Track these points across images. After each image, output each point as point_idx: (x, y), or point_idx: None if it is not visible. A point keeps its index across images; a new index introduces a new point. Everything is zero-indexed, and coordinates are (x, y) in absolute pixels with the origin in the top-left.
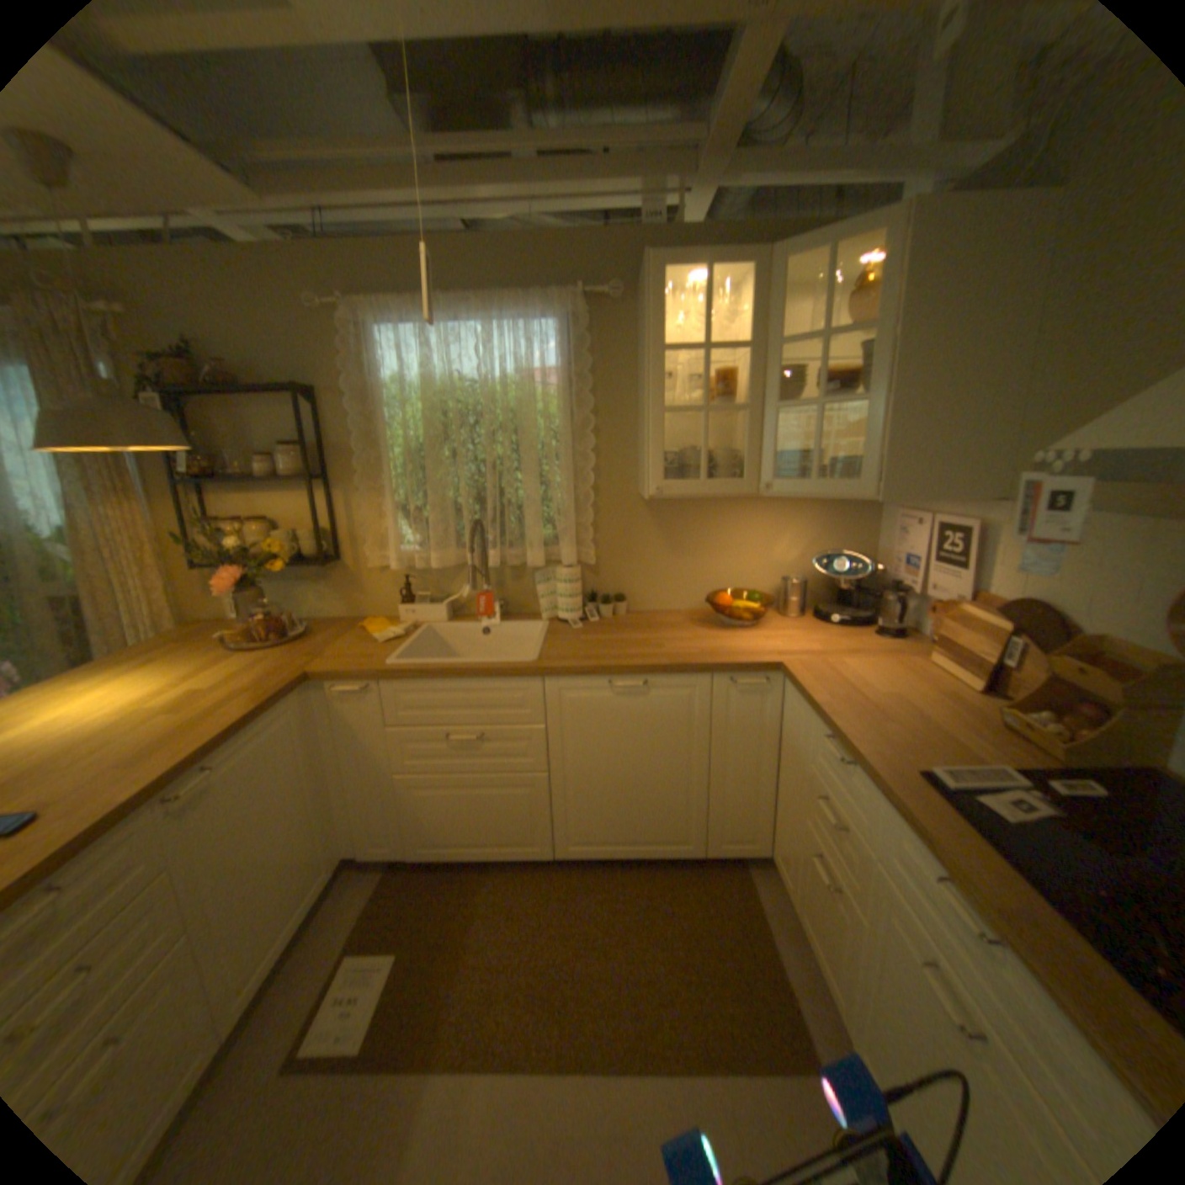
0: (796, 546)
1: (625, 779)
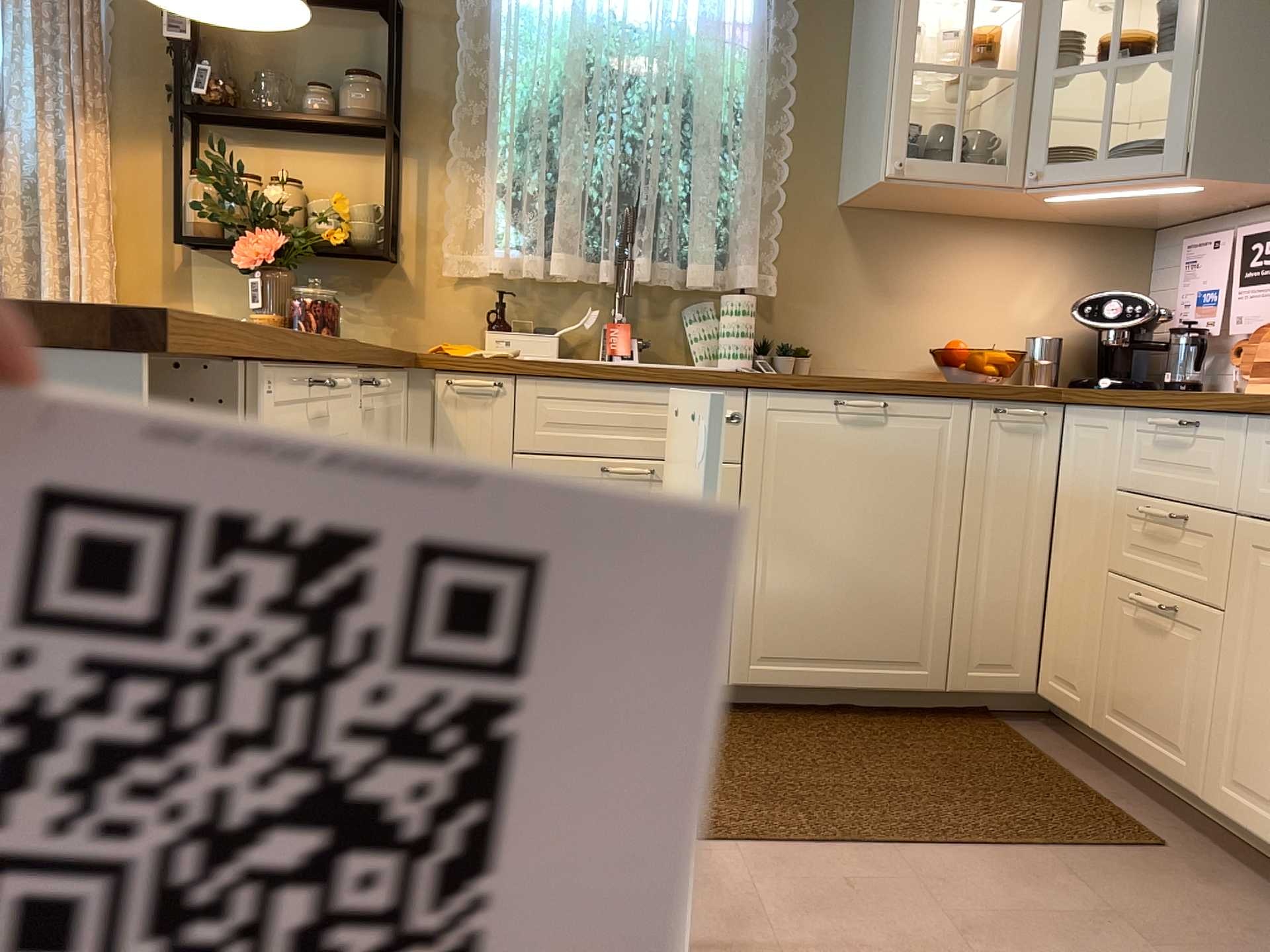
0: (1042, 298)
1: (845, 550)
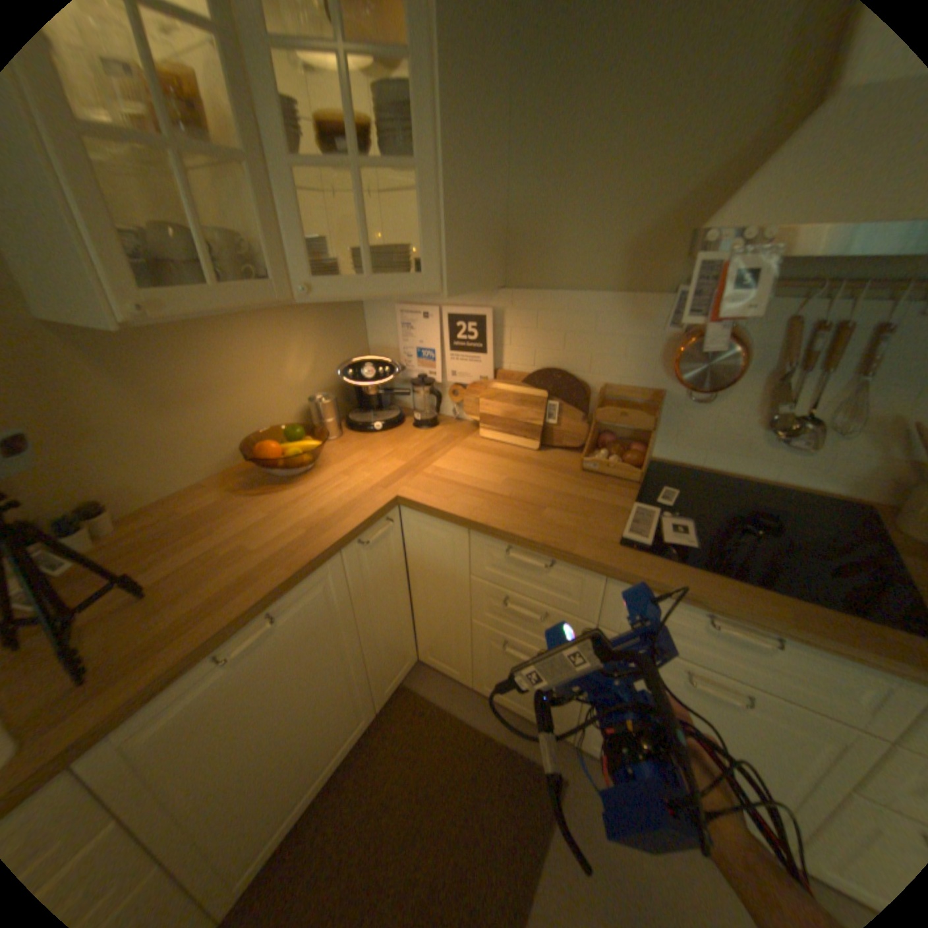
0: (303, 361)
1: (279, 738)
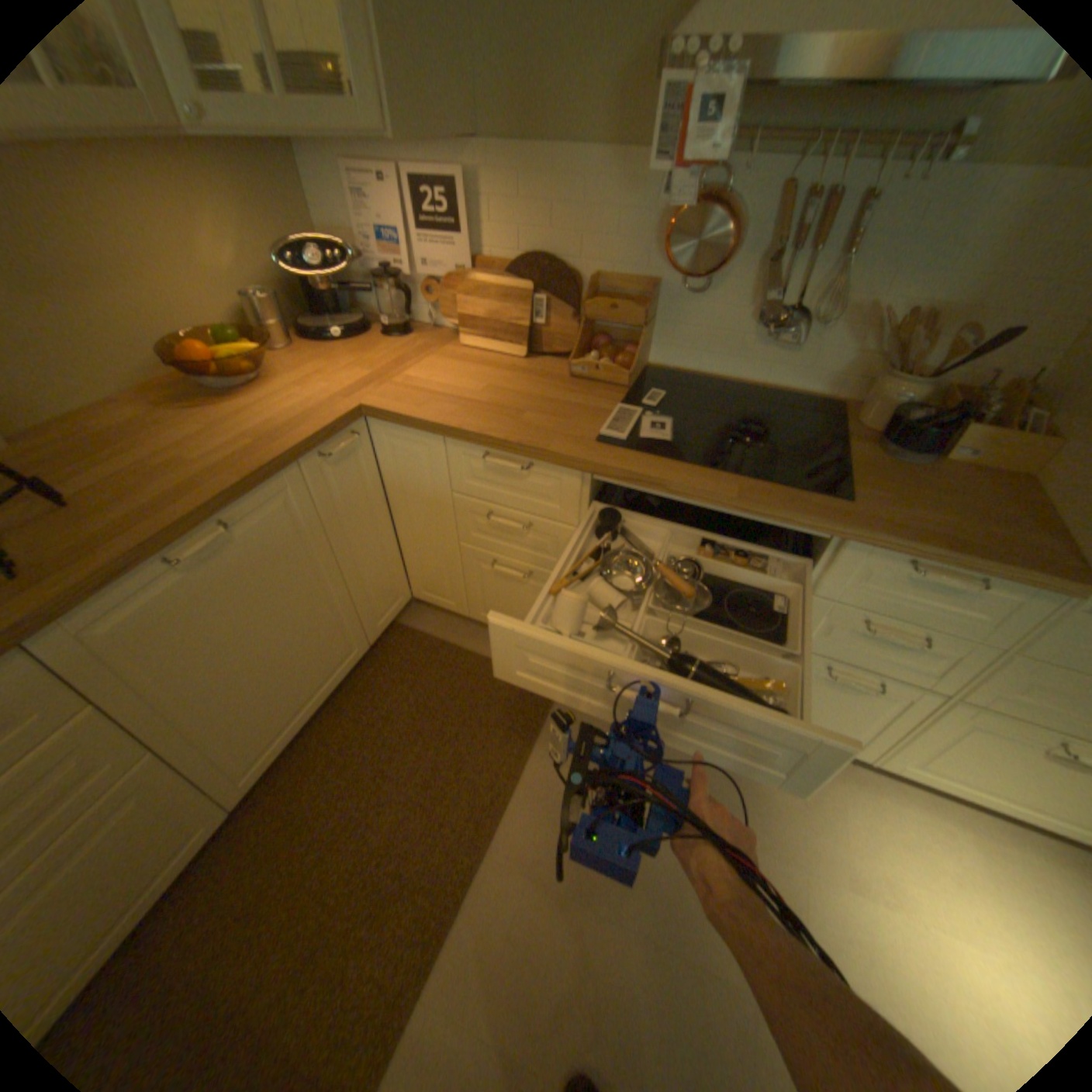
0: (221, 238)
1: (260, 654)
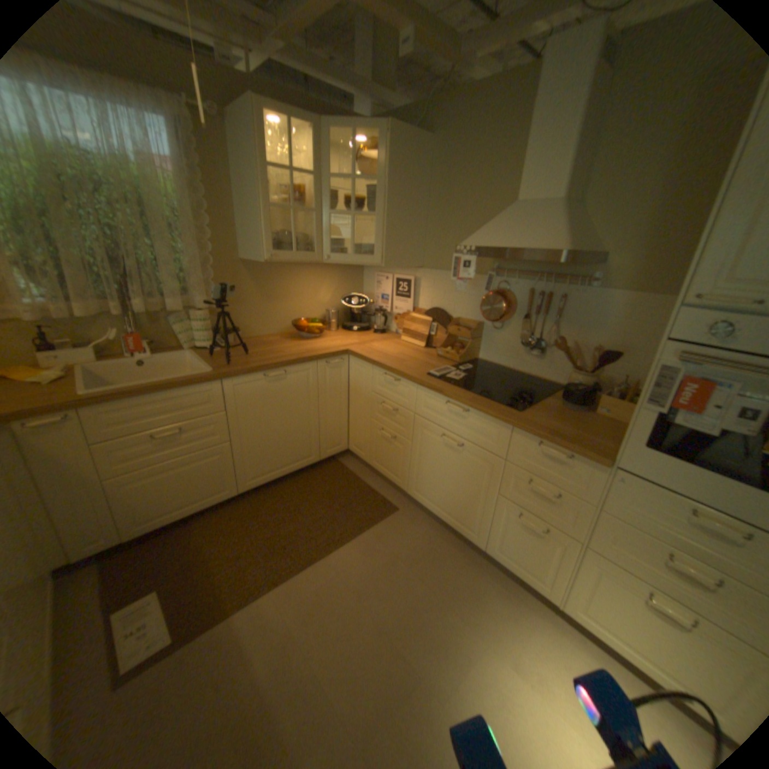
0: (327, 293)
1: (276, 430)
